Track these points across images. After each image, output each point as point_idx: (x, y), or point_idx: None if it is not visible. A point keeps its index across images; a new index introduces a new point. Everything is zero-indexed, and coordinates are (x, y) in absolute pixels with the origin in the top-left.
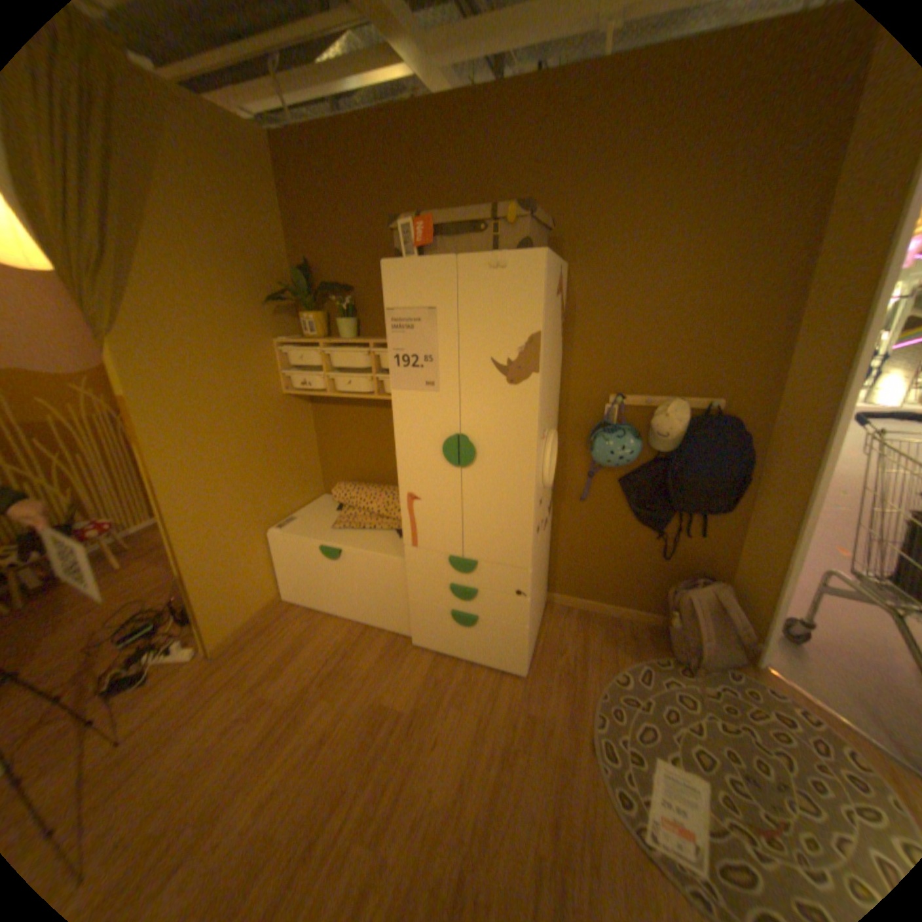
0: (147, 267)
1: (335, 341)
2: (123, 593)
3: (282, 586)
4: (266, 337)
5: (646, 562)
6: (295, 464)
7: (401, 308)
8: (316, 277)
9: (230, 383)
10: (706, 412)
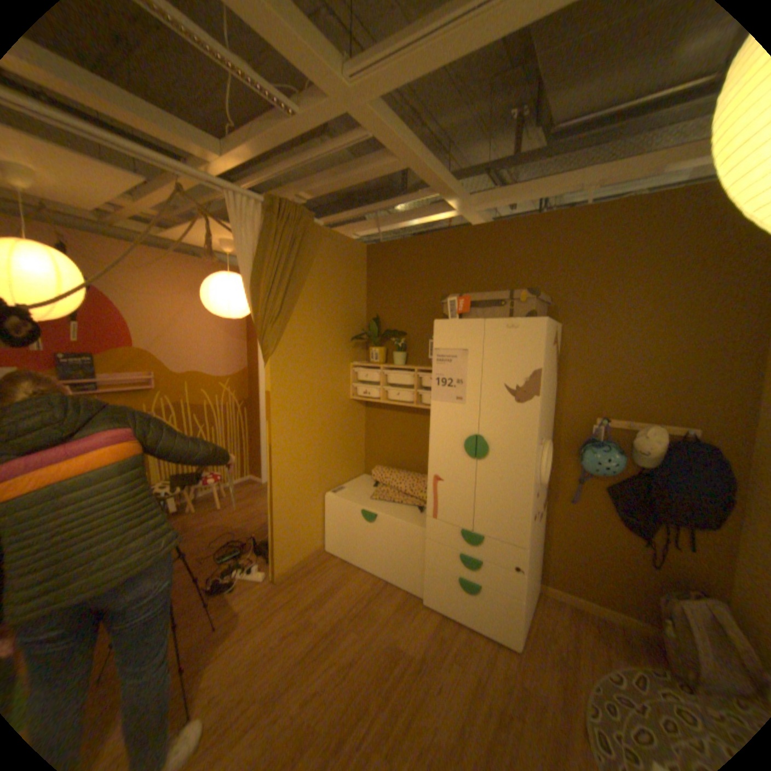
0: (296, 319)
1: (391, 366)
2: (221, 525)
3: (327, 538)
4: (347, 361)
5: (636, 568)
6: (349, 448)
7: (444, 349)
8: (383, 326)
9: (322, 388)
10: (684, 439)
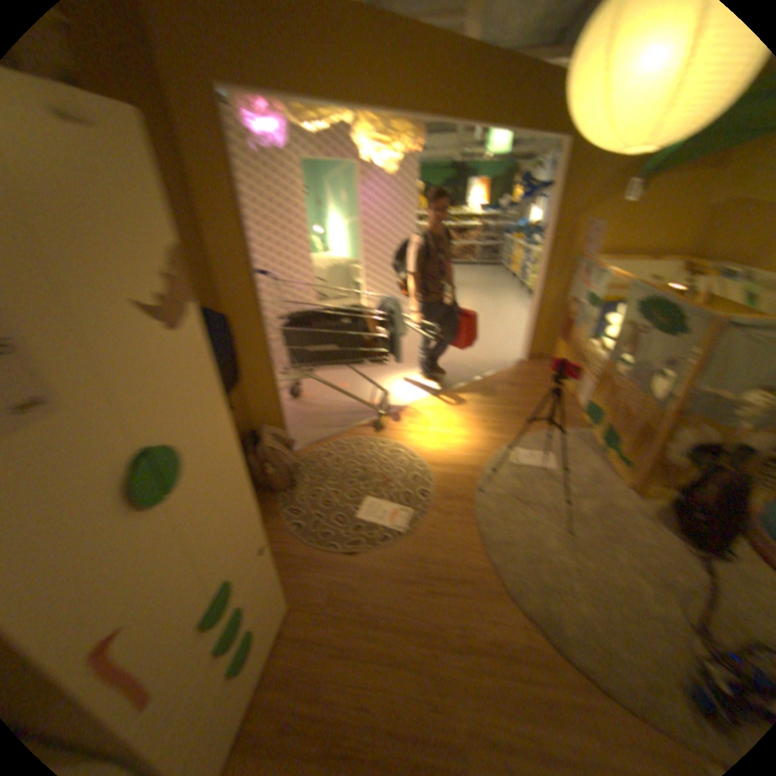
0: None
1: None
2: None
3: None
4: None
5: None
6: None
7: None
8: None
9: None
10: None
